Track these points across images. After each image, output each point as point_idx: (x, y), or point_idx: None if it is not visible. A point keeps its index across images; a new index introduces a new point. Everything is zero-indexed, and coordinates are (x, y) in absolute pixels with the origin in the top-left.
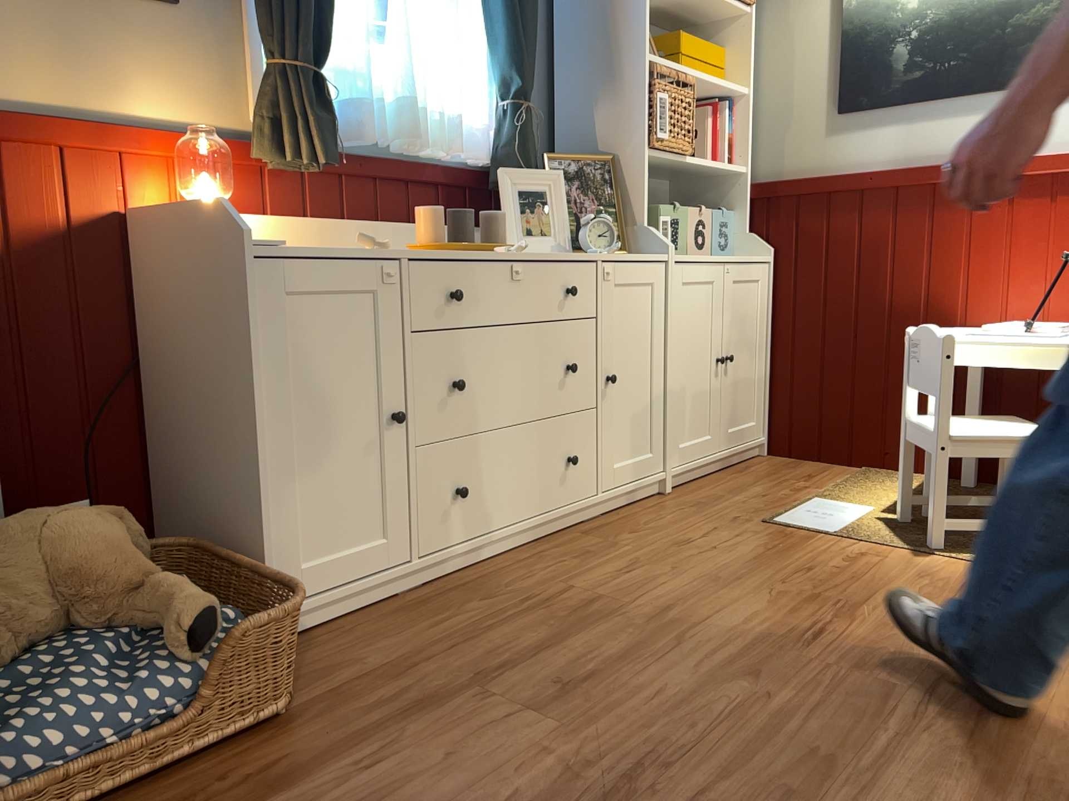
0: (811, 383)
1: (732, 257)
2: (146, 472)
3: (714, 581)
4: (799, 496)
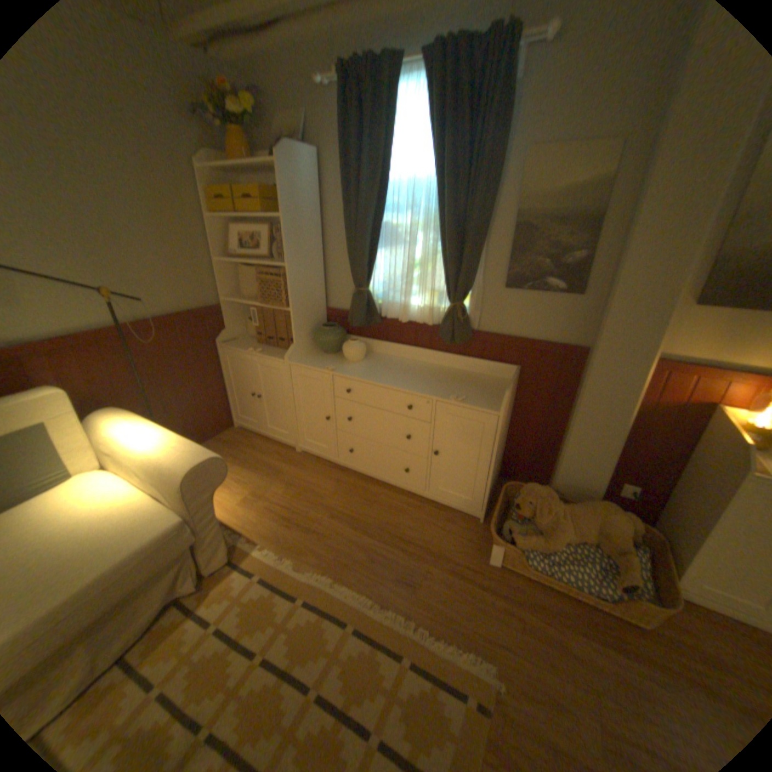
0: None
1: None
2: (670, 493)
3: None
4: None
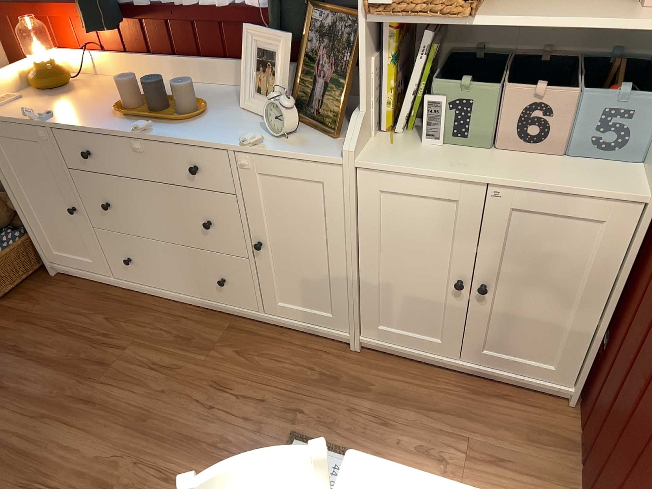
0: (614, 391)
1: (540, 176)
2: None
3: (139, 419)
4: (396, 457)
